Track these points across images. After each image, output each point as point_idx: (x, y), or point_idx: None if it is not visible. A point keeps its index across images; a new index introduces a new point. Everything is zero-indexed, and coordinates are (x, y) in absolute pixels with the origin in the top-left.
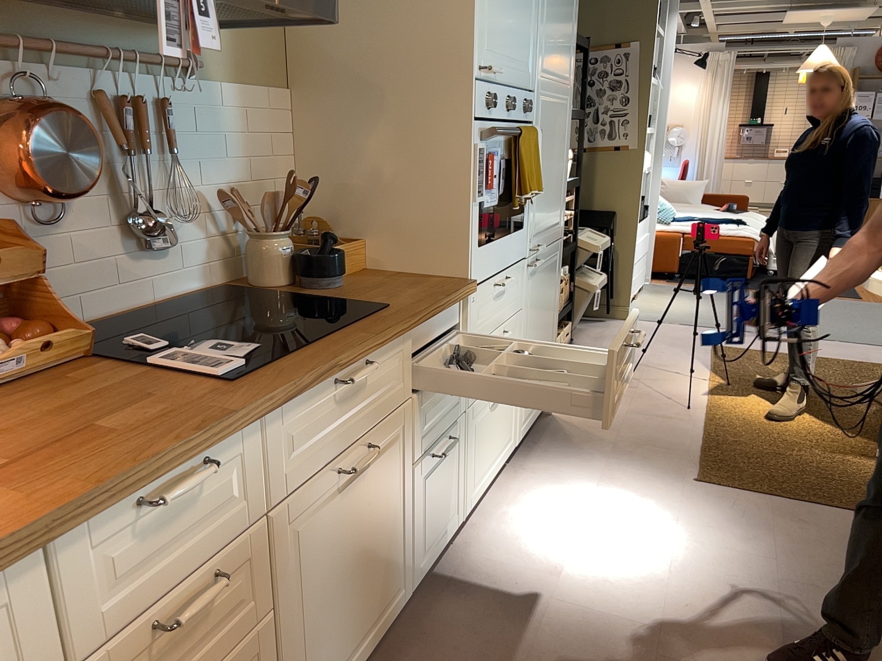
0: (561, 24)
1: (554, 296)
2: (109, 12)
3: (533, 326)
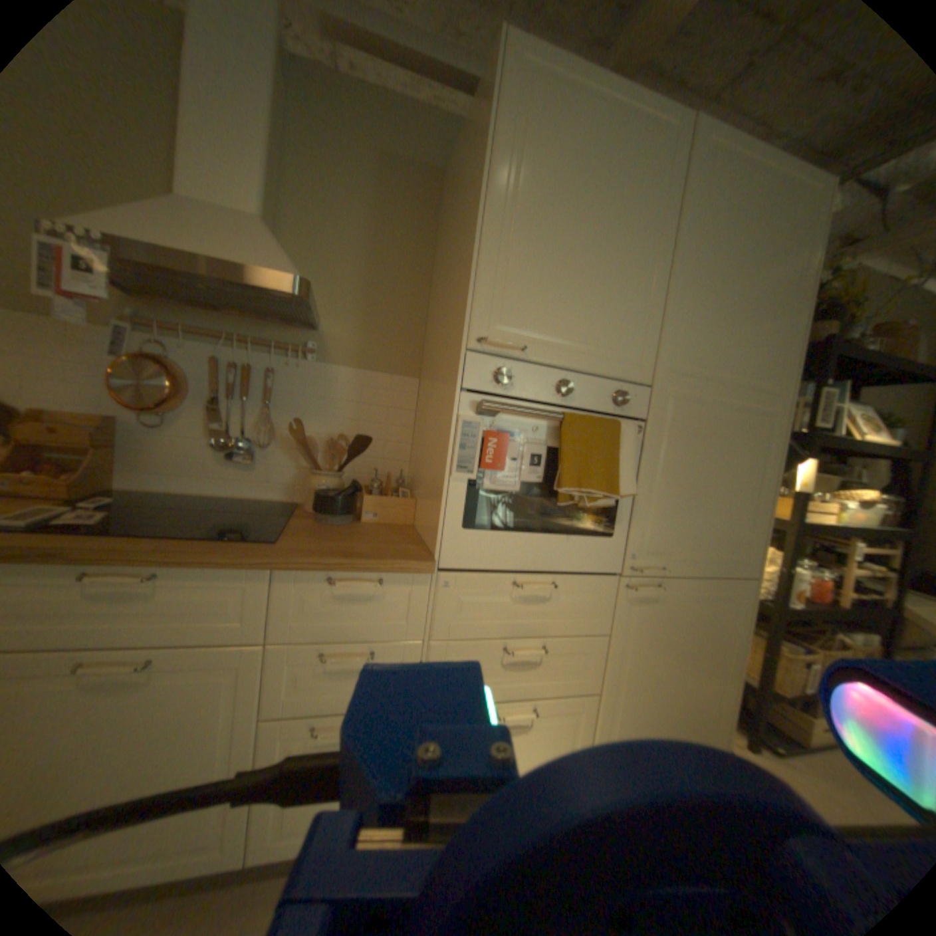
0: (748, 315)
1: (733, 652)
2: (226, 309)
3: (650, 670)
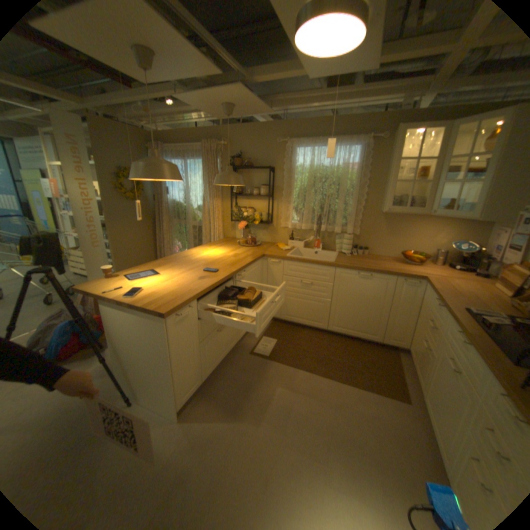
0: None
1: None
2: None
3: None
